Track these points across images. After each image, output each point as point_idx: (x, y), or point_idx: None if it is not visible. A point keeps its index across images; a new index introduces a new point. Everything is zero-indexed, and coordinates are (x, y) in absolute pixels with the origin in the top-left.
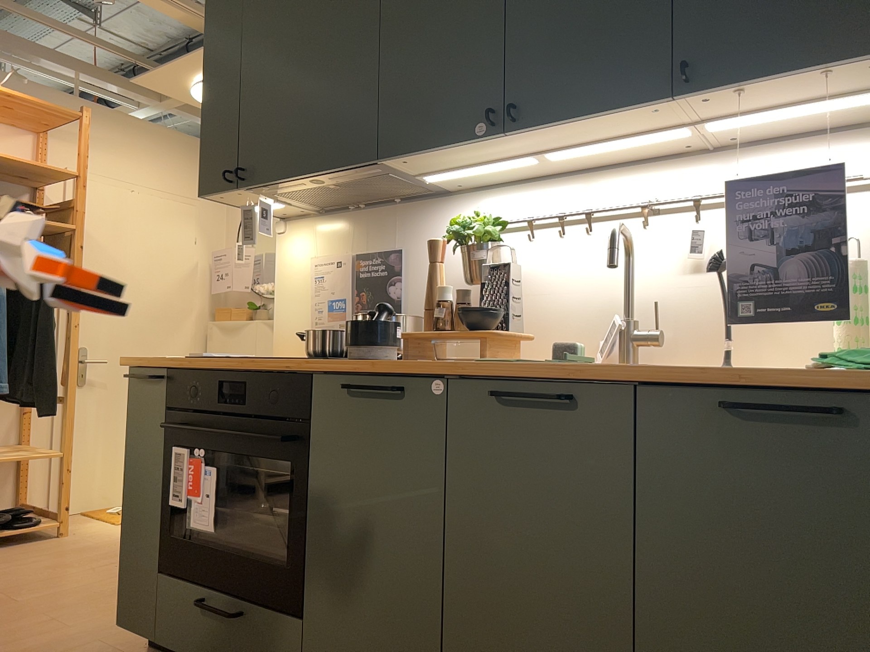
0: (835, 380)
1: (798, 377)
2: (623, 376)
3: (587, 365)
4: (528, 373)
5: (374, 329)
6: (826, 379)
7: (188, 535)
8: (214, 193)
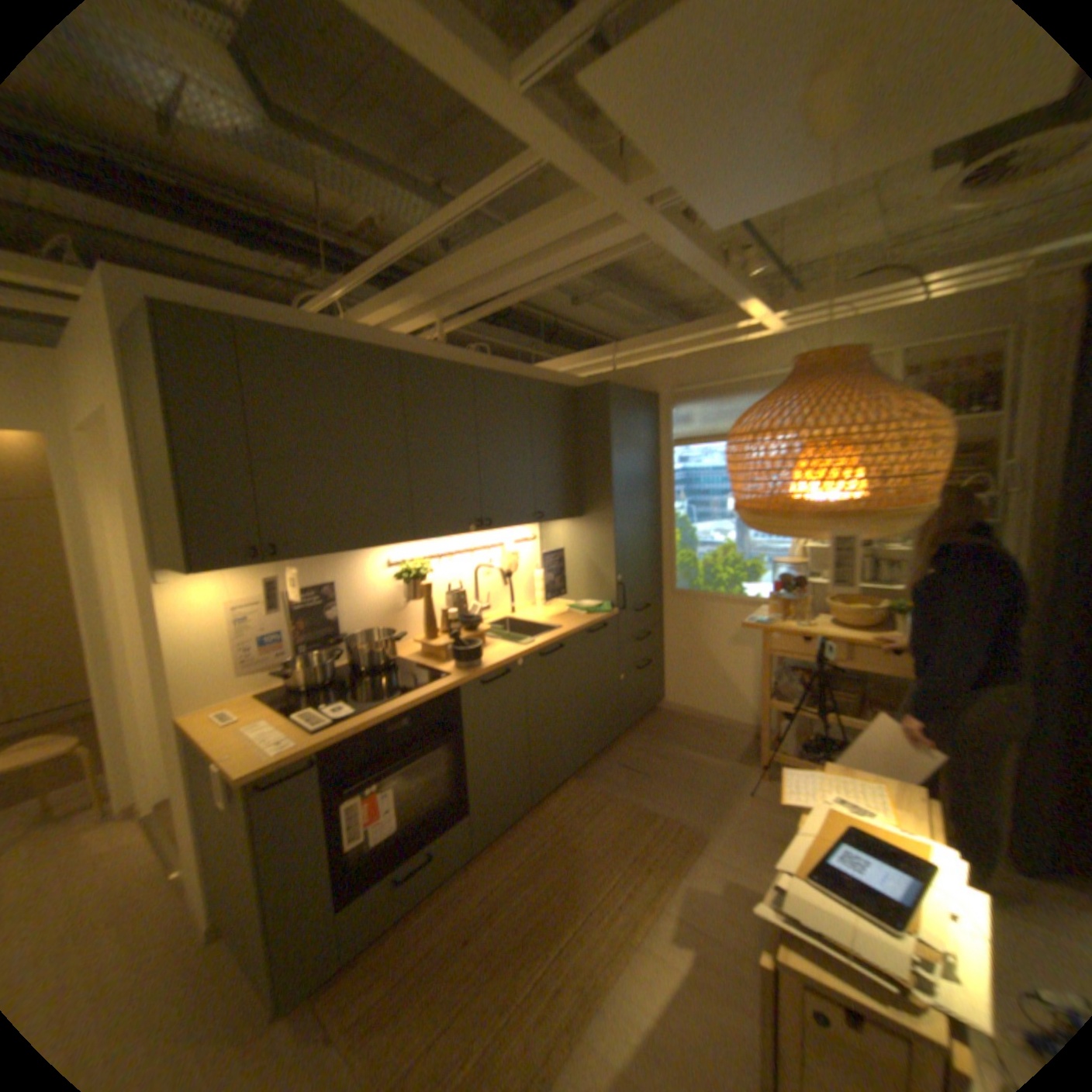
0: (600, 618)
1: (595, 619)
2: (572, 633)
3: (554, 632)
4: (545, 642)
5: (478, 647)
6: (603, 618)
7: (345, 866)
8: (212, 569)
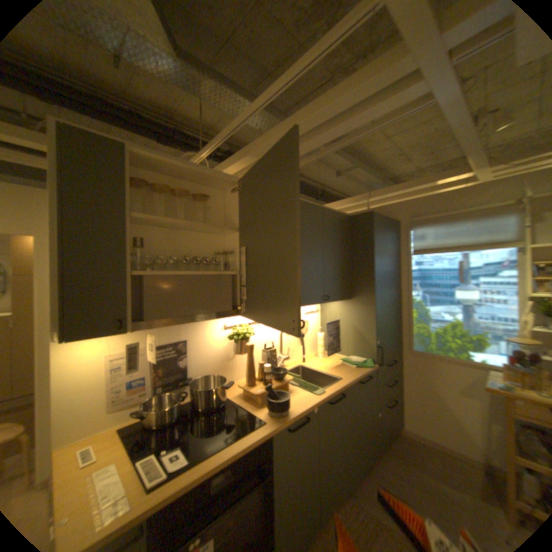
0: (367, 371)
1: (364, 372)
2: (351, 385)
3: (338, 384)
4: (333, 393)
5: (287, 399)
6: (370, 372)
7: None
8: (84, 337)
